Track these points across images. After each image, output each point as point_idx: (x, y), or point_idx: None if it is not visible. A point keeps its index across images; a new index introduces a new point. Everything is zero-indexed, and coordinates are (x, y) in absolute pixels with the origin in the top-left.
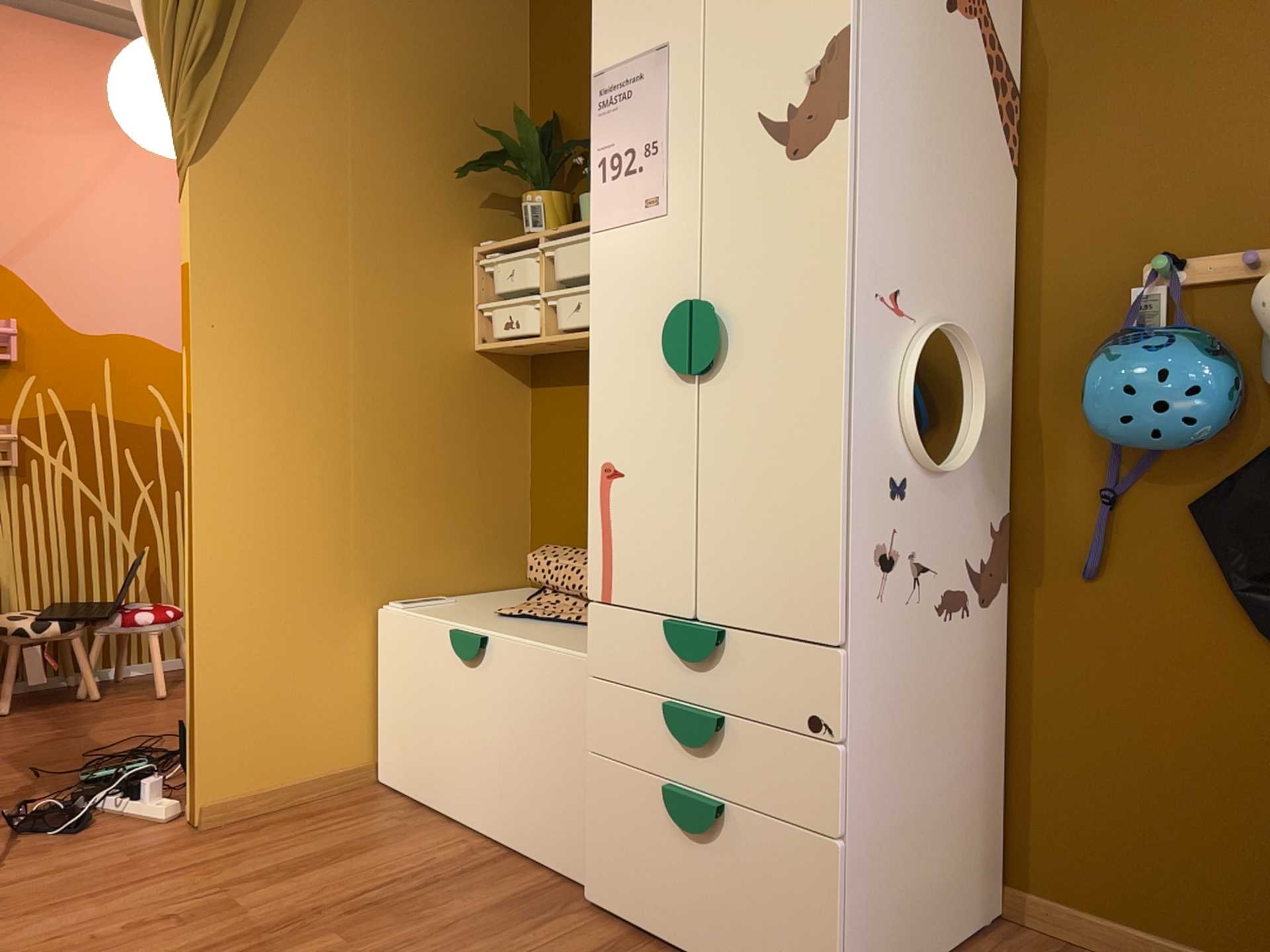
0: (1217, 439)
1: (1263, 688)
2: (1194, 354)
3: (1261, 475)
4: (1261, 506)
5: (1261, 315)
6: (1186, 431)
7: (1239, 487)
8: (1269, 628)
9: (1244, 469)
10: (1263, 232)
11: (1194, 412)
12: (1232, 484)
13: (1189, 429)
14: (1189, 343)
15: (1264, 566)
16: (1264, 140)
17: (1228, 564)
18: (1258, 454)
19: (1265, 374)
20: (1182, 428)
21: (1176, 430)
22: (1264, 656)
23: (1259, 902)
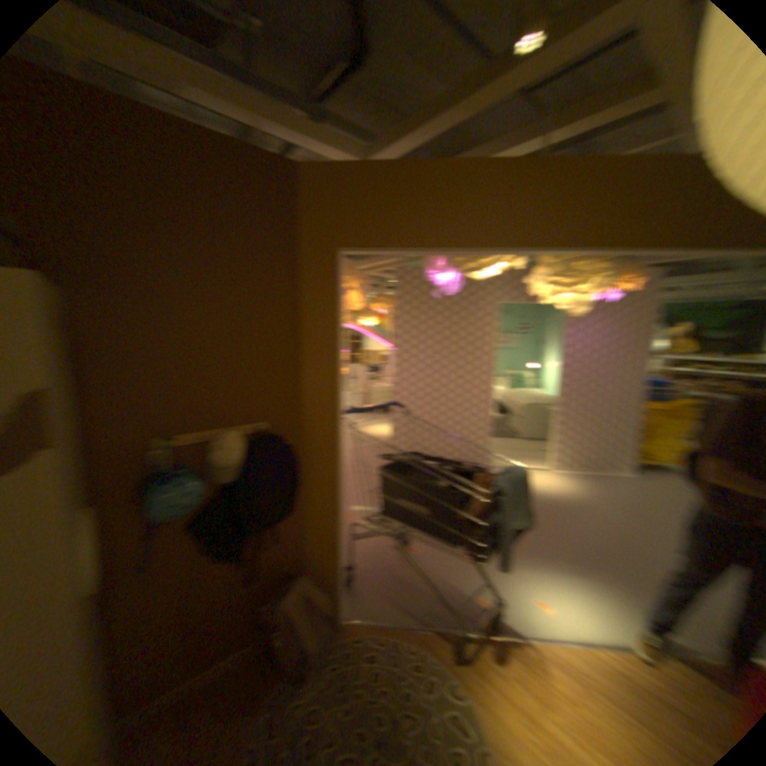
0: (190, 507)
1: (207, 579)
2: (185, 483)
3: (205, 513)
4: (206, 524)
5: (208, 464)
6: (183, 512)
7: (197, 520)
8: (210, 561)
9: (196, 511)
10: (193, 425)
11: (188, 505)
12: (194, 519)
13: (185, 510)
14: (181, 478)
15: (207, 542)
16: (191, 391)
17: (195, 547)
18: (199, 504)
19: (205, 480)
20: (183, 512)
21: (181, 513)
22: (206, 569)
23: (211, 645)
